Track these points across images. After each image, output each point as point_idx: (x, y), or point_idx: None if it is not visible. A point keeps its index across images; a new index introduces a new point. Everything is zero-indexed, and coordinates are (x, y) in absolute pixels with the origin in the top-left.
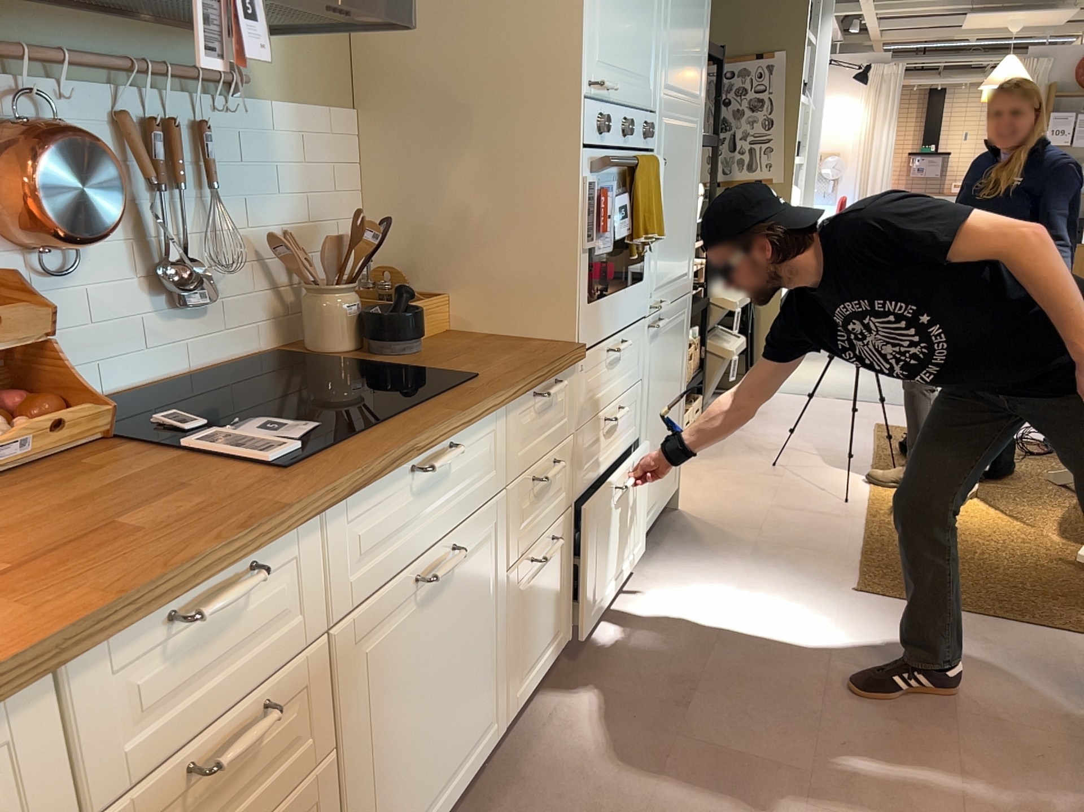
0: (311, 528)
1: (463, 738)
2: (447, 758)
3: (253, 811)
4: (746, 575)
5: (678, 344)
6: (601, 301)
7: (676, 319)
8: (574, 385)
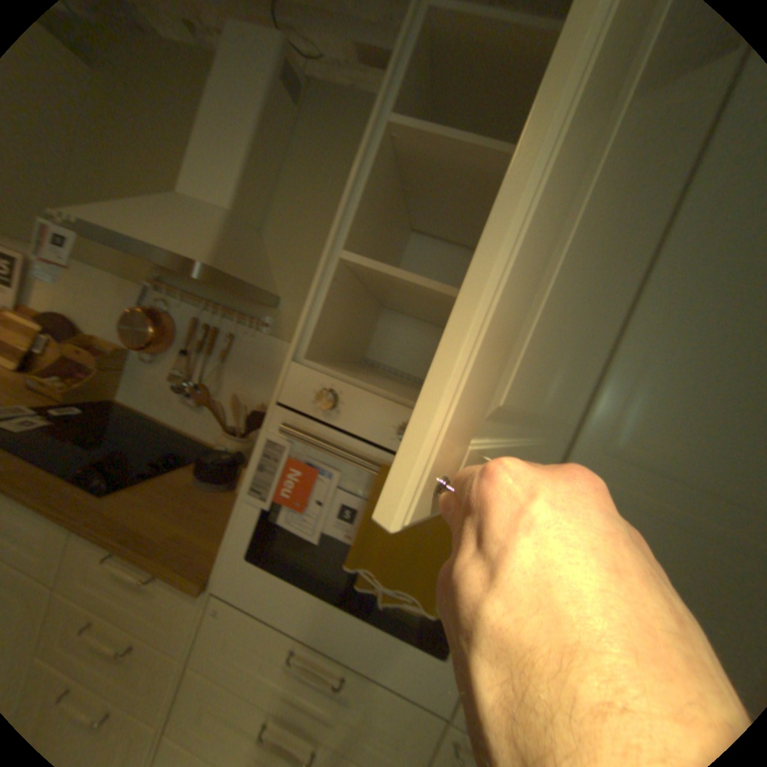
0: None
1: None
2: None
3: None
4: None
5: None
6: (282, 583)
7: None
8: (196, 618)
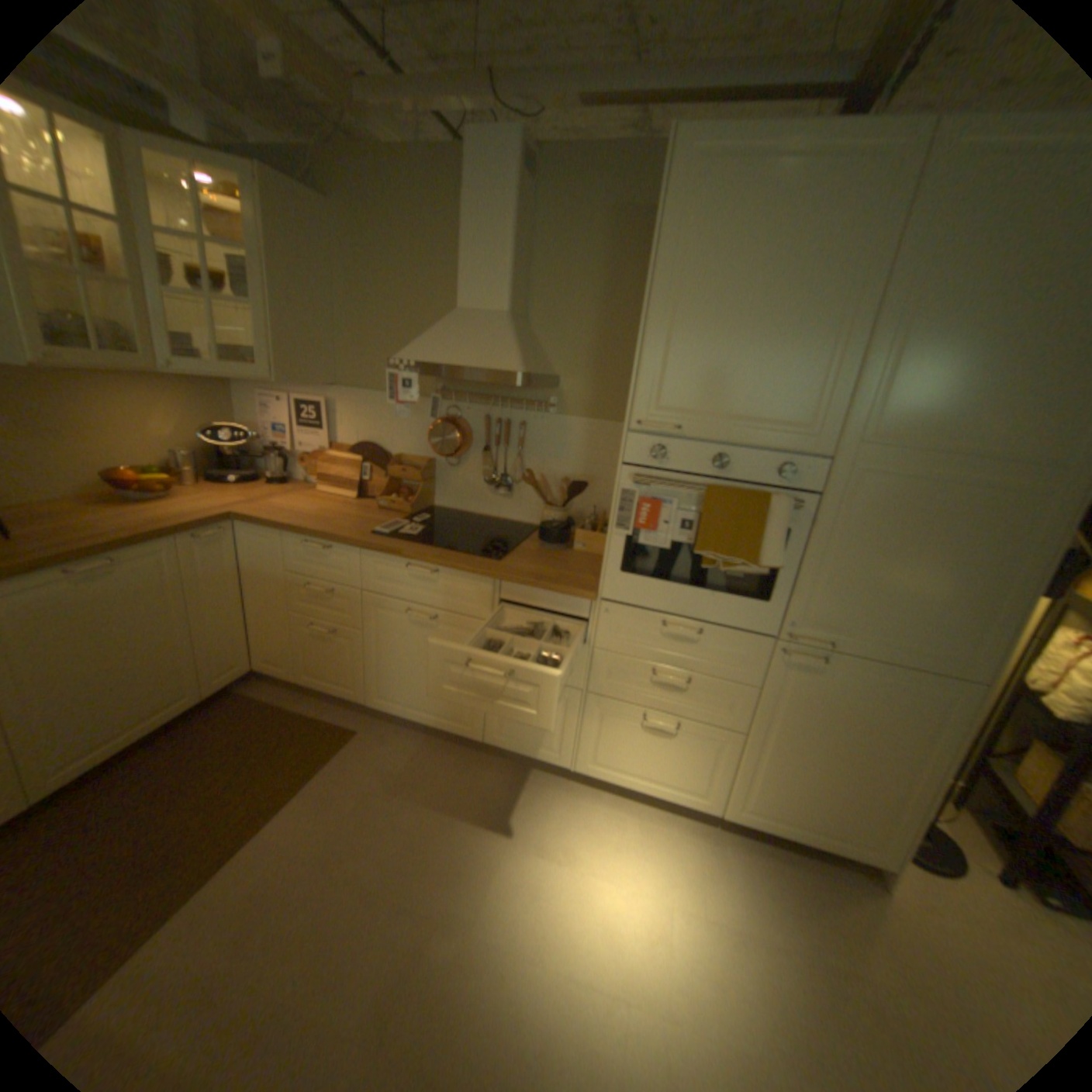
0: (355, 552)
1: (440, 707)
2: (427, 703)
3: (329, 617)
4: (772, 950)
5: (905, 717)
6: (648, 579)
7: (899, 687)
8: (592, 616)
